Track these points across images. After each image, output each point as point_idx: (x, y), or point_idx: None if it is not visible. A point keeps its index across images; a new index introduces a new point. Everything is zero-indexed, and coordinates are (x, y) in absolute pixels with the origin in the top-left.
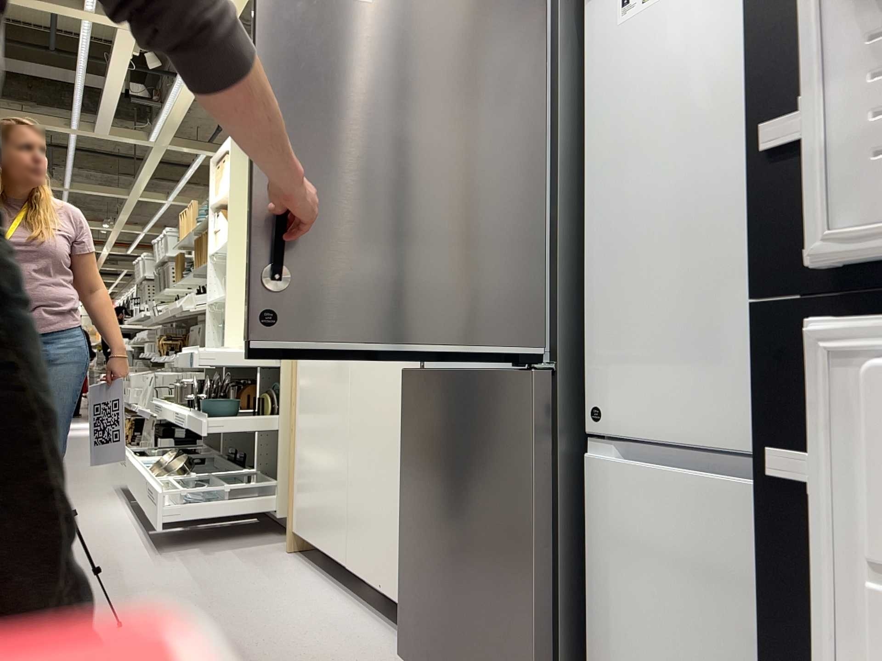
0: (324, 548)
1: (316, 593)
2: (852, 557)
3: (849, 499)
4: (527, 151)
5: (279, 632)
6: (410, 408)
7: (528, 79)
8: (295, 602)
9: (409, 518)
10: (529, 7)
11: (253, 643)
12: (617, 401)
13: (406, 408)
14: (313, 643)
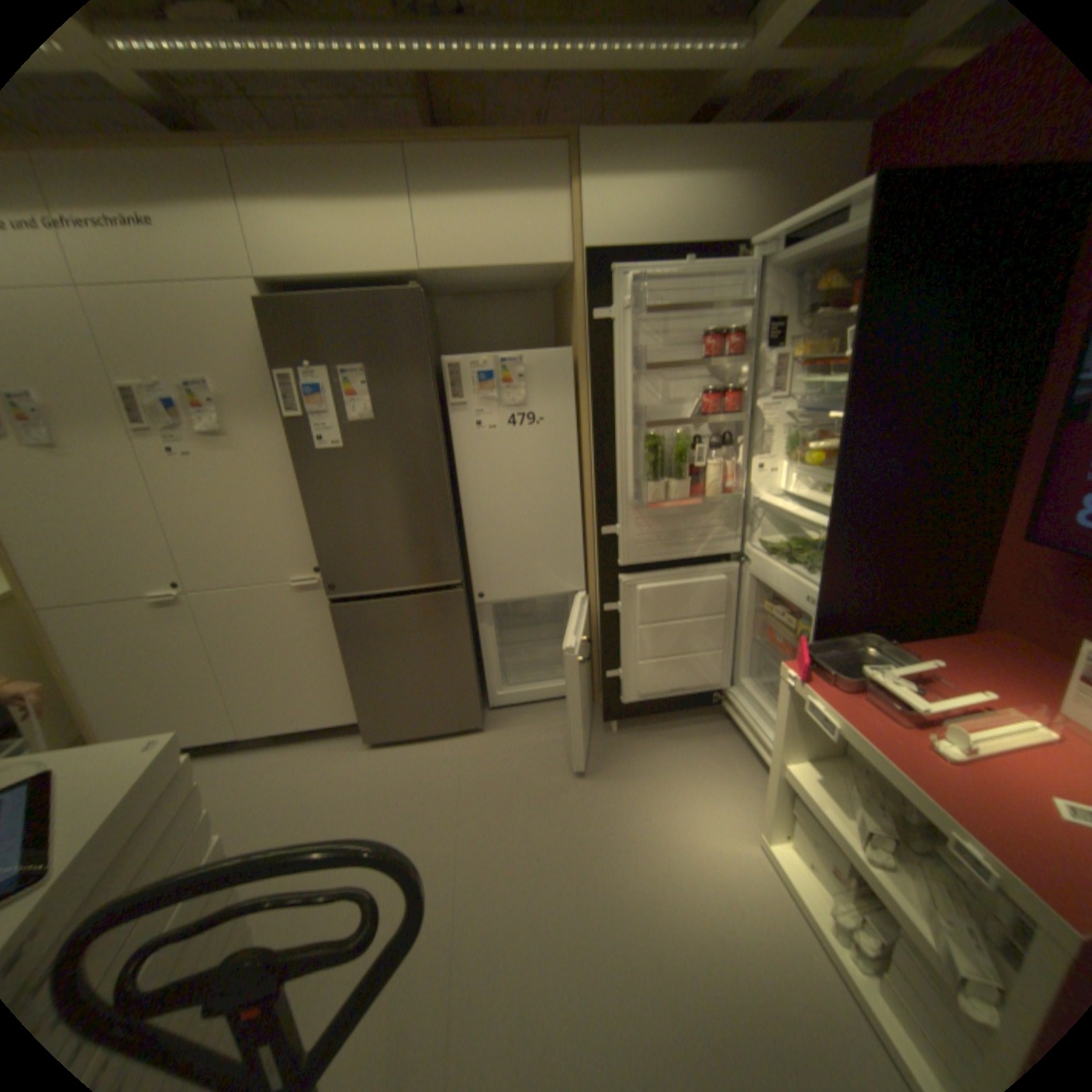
0: (188, 743)
1: (218, 770)
2: (624, 621)
3: (623, 611)
4: (443, 492)
5: (256, 797)
6: (347, 623)
7: (438, 456)
8: (218, 783)
9: (360, 678)
10: (433, 418)
11: (256, 813)
12: (489, 588)
13: (341, 624)
14: (293, 781)
